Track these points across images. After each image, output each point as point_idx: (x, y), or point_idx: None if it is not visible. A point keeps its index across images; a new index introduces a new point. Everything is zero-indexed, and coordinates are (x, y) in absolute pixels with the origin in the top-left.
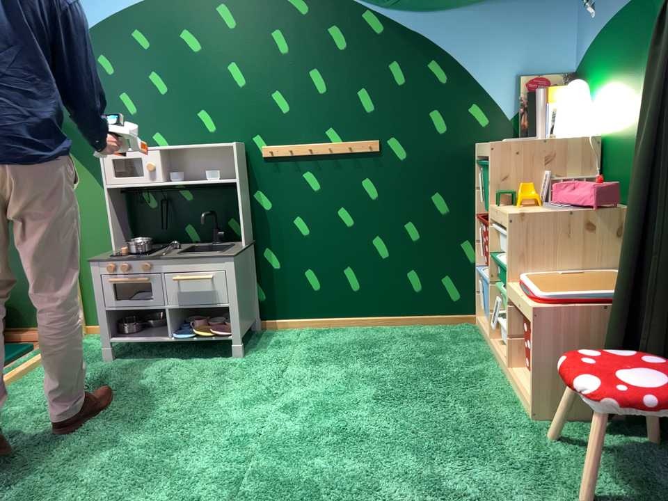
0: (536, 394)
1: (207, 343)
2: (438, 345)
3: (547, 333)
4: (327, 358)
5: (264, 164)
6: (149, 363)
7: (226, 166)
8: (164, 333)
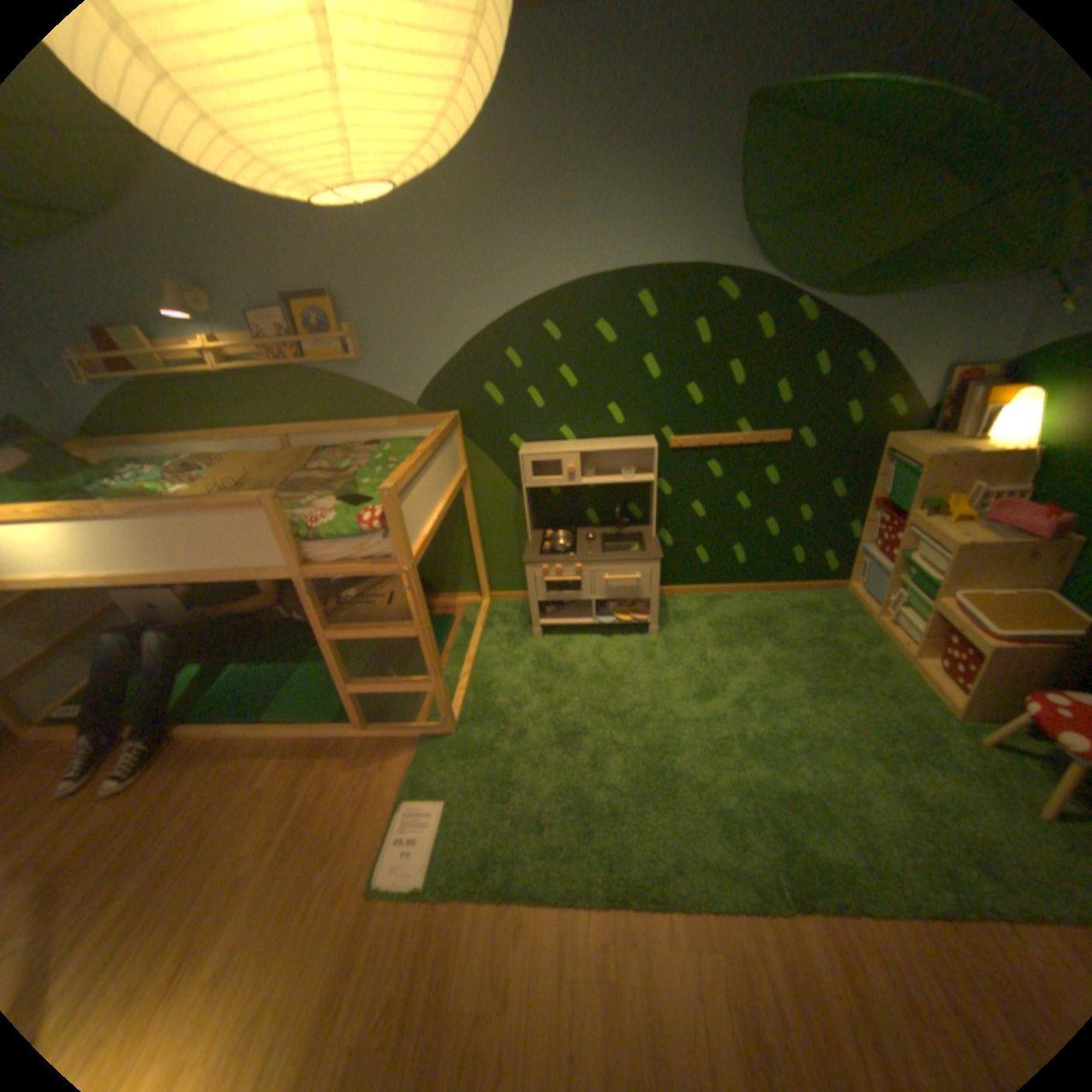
0: (971, 706)
1: (625, 625)
2: (826, 620)
3: (998, 666)
4: (734, 637)
5: (669, 456)
6: (575, 642)
7: (633, 460)
8: (582, 614)
